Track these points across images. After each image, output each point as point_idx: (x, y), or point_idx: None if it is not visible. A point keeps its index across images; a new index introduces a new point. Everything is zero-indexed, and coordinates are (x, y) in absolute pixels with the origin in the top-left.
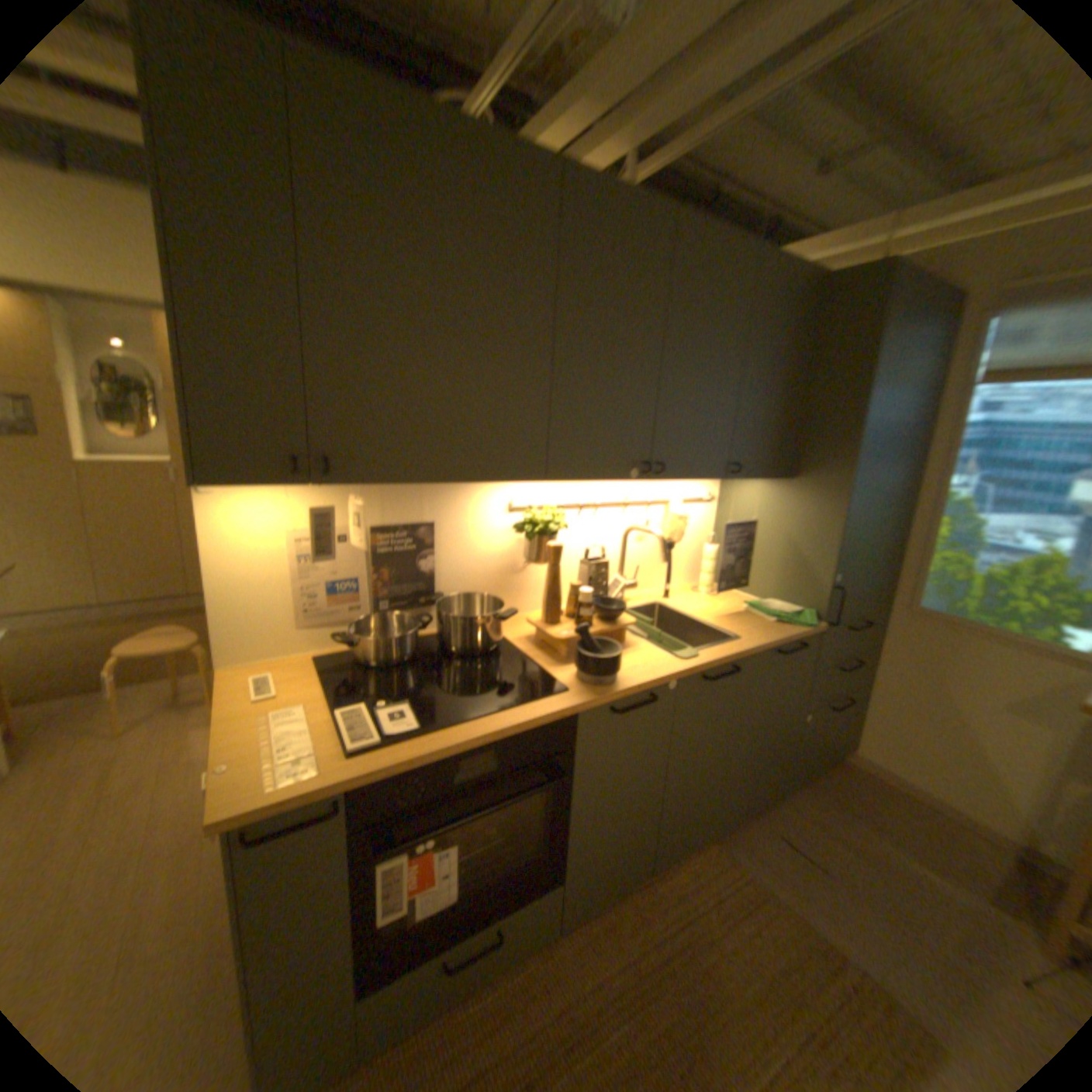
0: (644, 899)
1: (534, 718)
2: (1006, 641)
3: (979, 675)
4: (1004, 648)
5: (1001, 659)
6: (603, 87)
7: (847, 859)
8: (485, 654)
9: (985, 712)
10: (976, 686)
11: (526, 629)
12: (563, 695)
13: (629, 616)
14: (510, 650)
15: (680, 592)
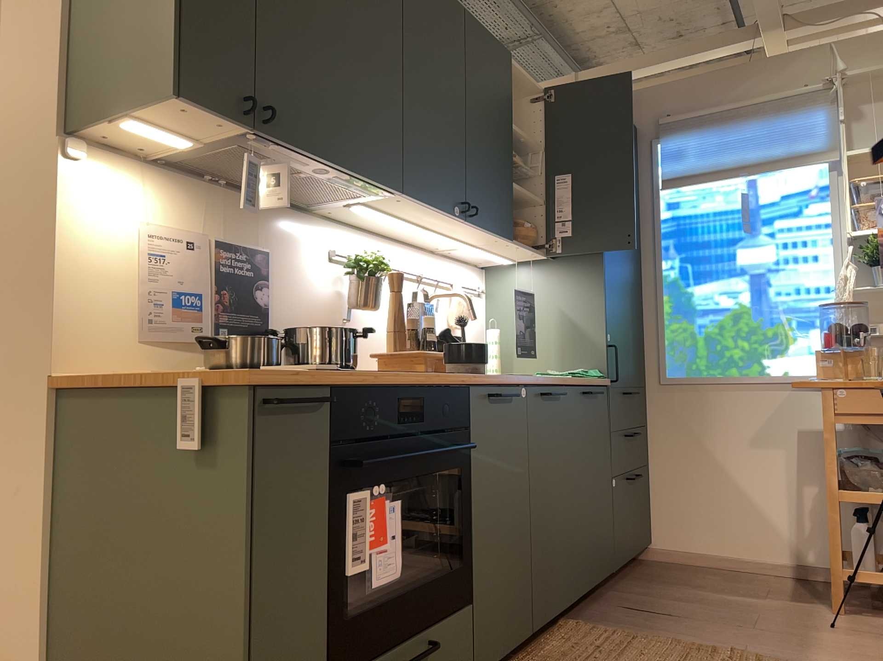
0: None
1: (441, 380)
2: (732, 385)
3: (722, 422)
4: (732, 392)
5: (733, 402)
6: None
7: (680, 604)
8: None
9: (735, 453)
10: (723, 432)
11: None
12: (453, 374)
13: None
14: None
15: None
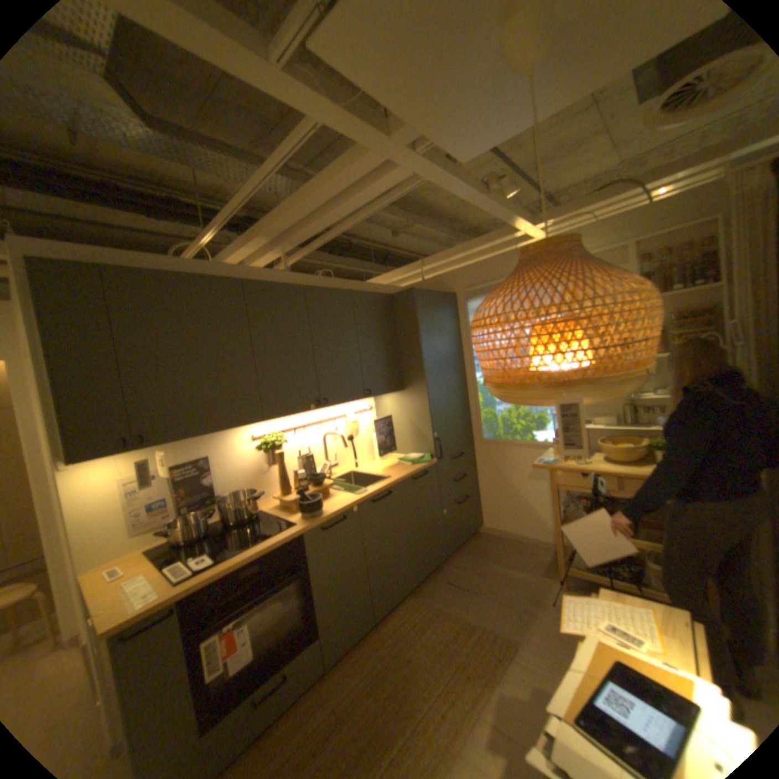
0: (373, 640)
1: (278, 543)
2: (517, 445)
3: (514, 465)
4: (518, 449)
5: (518, 455)
6: (258, 240)
7: (478, 581)
8: (250, 523)
9: (522, 483)
10: (514, 471)
11: (274, 504)
12: (293, 528)
13: (335, 482)
14: (265, 517)
15: (365, 462)
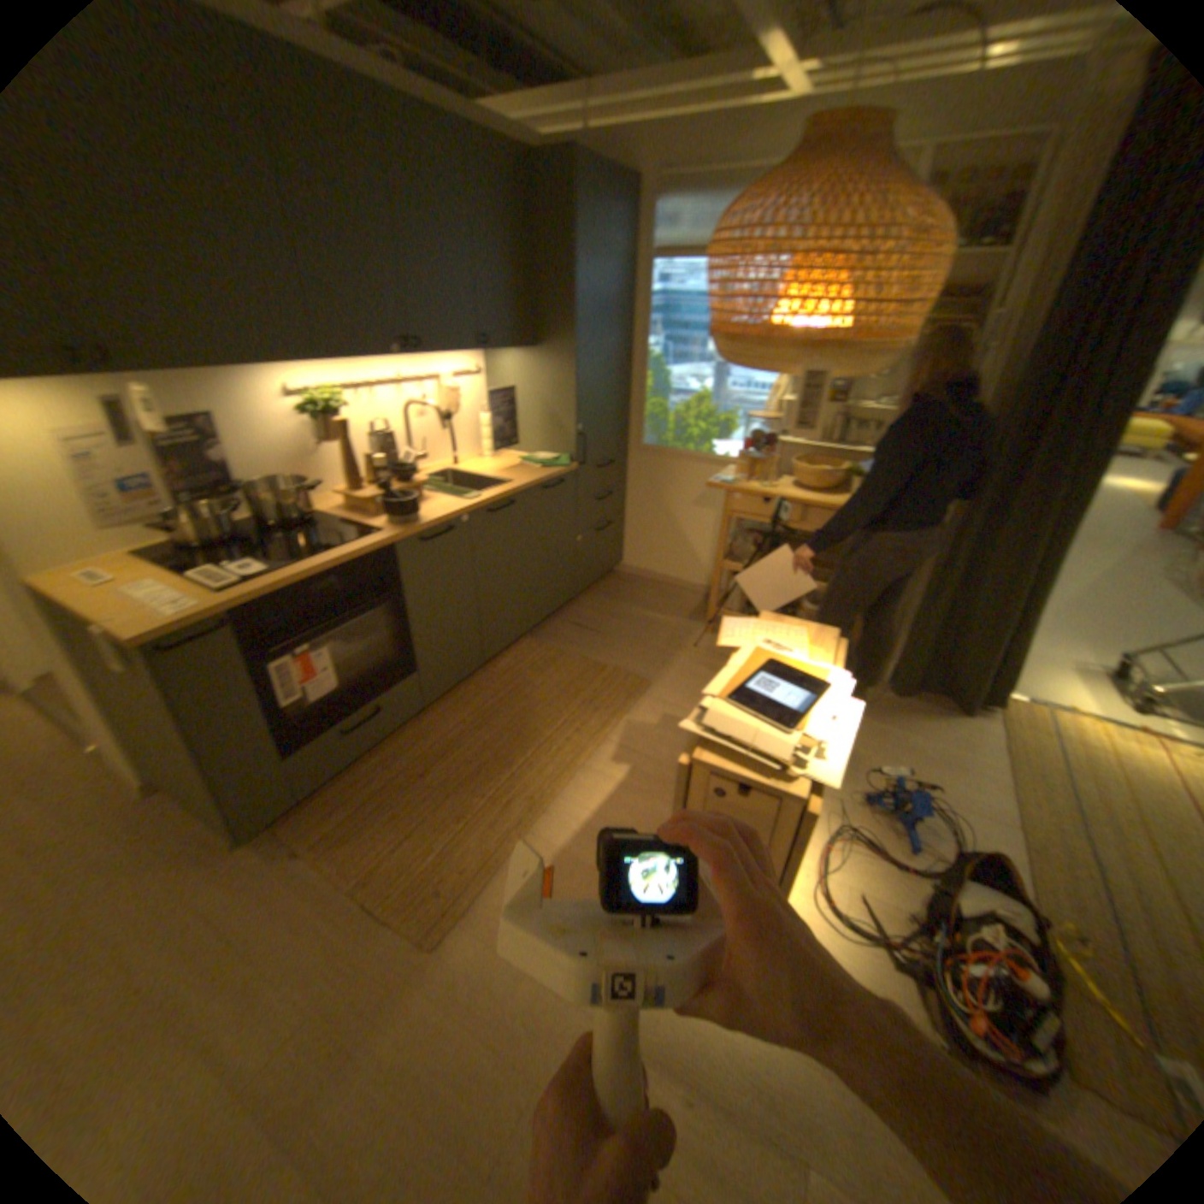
0: (481, 679)
1: (361, 550)
2: (688, 459)
3: (677, 486)
4: (687, 464)
5: (687, 472)
6: None
7: (611, 622)
8: (304, 524)
9: (683, 510)
10: (677, 494)
11: (335, 503)
12: (380, 534)
13: (426, 482)
14: (327, 518)
15: (469, 460)
